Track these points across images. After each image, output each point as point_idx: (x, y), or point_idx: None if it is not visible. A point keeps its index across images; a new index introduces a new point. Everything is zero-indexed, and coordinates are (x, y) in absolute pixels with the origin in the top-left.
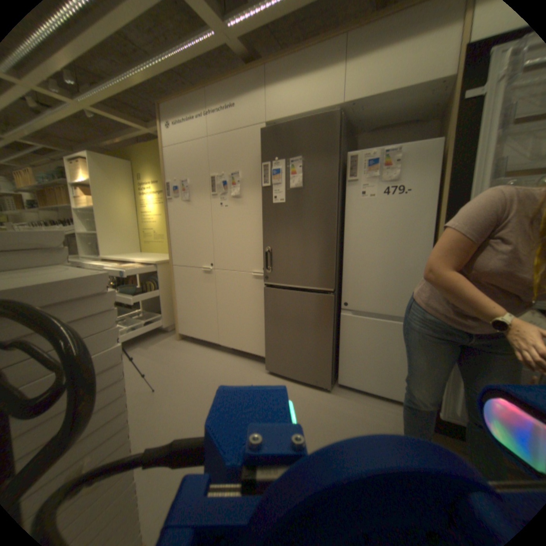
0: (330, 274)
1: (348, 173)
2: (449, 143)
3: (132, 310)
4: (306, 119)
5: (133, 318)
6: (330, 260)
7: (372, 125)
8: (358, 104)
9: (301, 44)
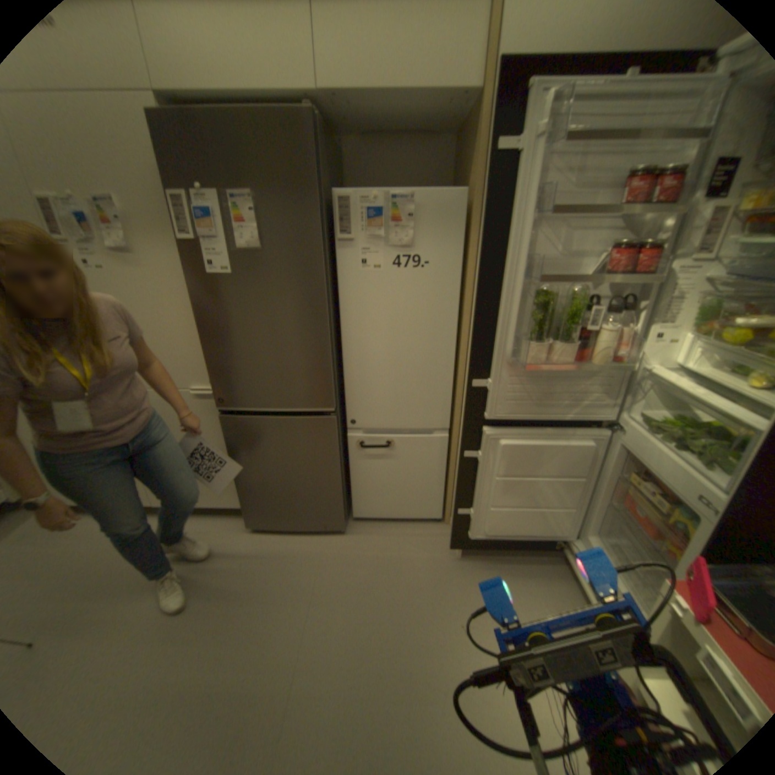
0: (327, 388)
1: (336, 225)
2: (473, 197)
3: None
4: (247, 114)
5: None
6: (325, 369)
7: (363, 128)
8: (341, 97)
9: None
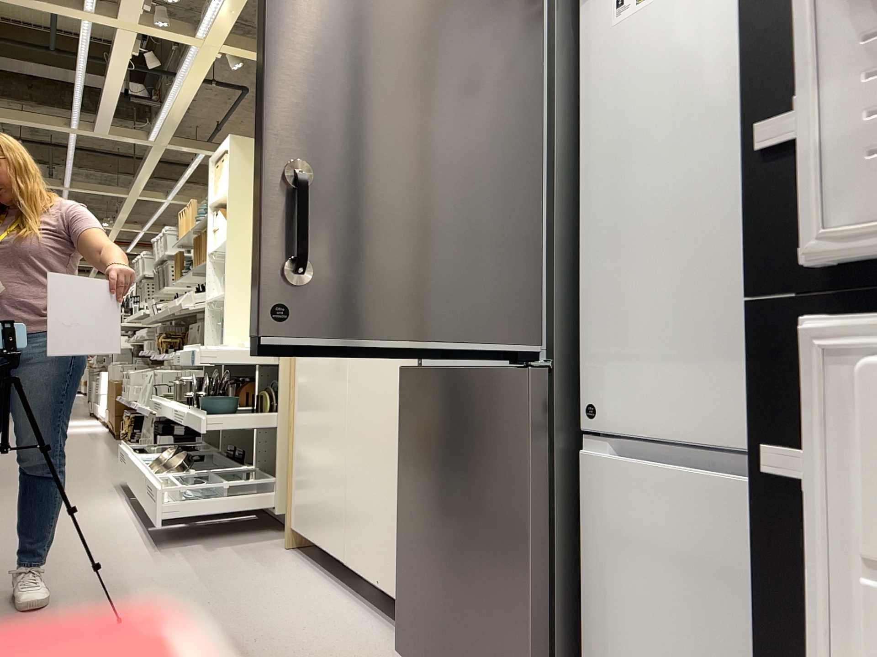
0: (523, 296)
1: None
2: None
3: (240, 466)
4: None
5: (220, 478)
6: (524, 247)
7: None
8: None
9: None
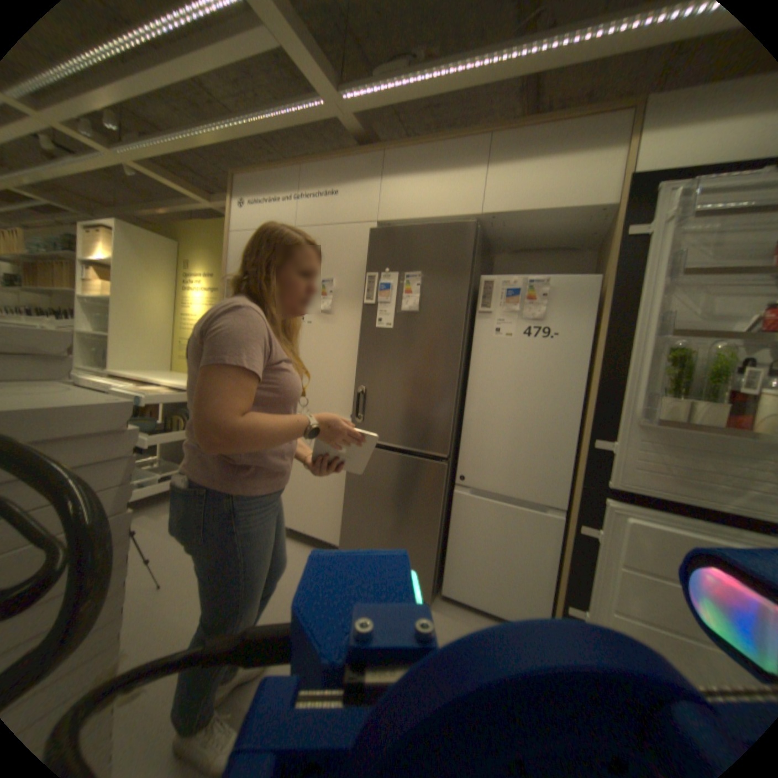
0: (444, 434)
1: (479, 302)
2: (607, 283)
3: (143, 458)
4: (431, 227)
5: (143, 471)
6: (447, 415)
7: (513, 245)
8: (499, 219)
9: (434, 136)
